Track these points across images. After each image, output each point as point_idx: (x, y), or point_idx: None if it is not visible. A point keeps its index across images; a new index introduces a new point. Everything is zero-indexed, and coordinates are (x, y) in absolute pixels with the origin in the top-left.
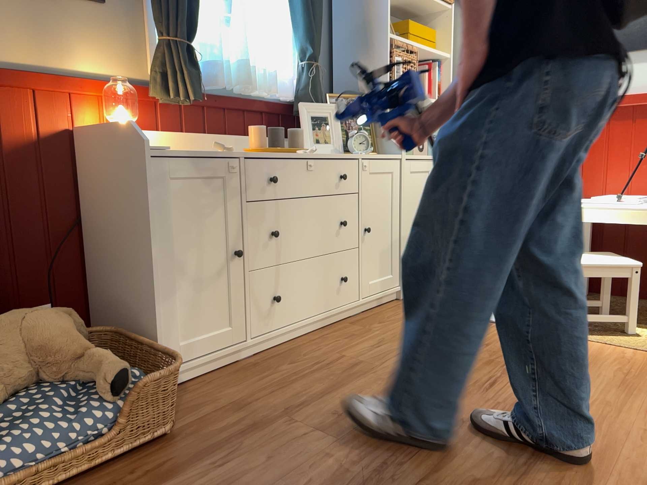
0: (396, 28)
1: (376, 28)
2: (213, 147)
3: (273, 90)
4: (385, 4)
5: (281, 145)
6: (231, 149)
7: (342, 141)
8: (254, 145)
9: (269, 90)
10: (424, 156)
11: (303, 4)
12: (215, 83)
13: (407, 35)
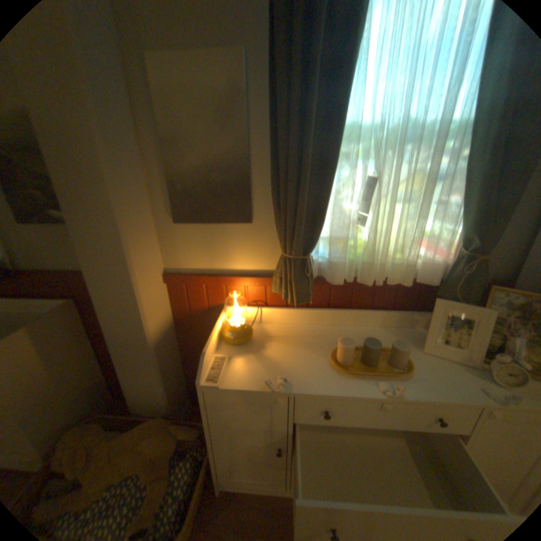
0: None
1: None
2: (269, 380)
3: (406, 282)
4: None
5: (374, 361)
6: (286, 385)
7: (484, 355)
8: (340, 356)
9: (401, 281)
10: None
11: (483, 188)
12: (333, 280)
13: None
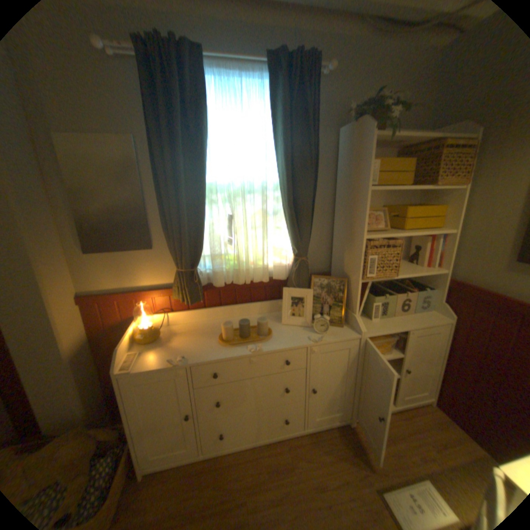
0: (398, 210)
1: (357, 229)
2: (170, 360)
3: (264, 280)
4: (365, 212)
5: (246, 334)
6: (183, 360)
7: (311, 318)
8: (224, 336)
9: (261, 279)
10: (403, 322)
11: (289, 220)
12: (216, 284)
13: (405, 218)
